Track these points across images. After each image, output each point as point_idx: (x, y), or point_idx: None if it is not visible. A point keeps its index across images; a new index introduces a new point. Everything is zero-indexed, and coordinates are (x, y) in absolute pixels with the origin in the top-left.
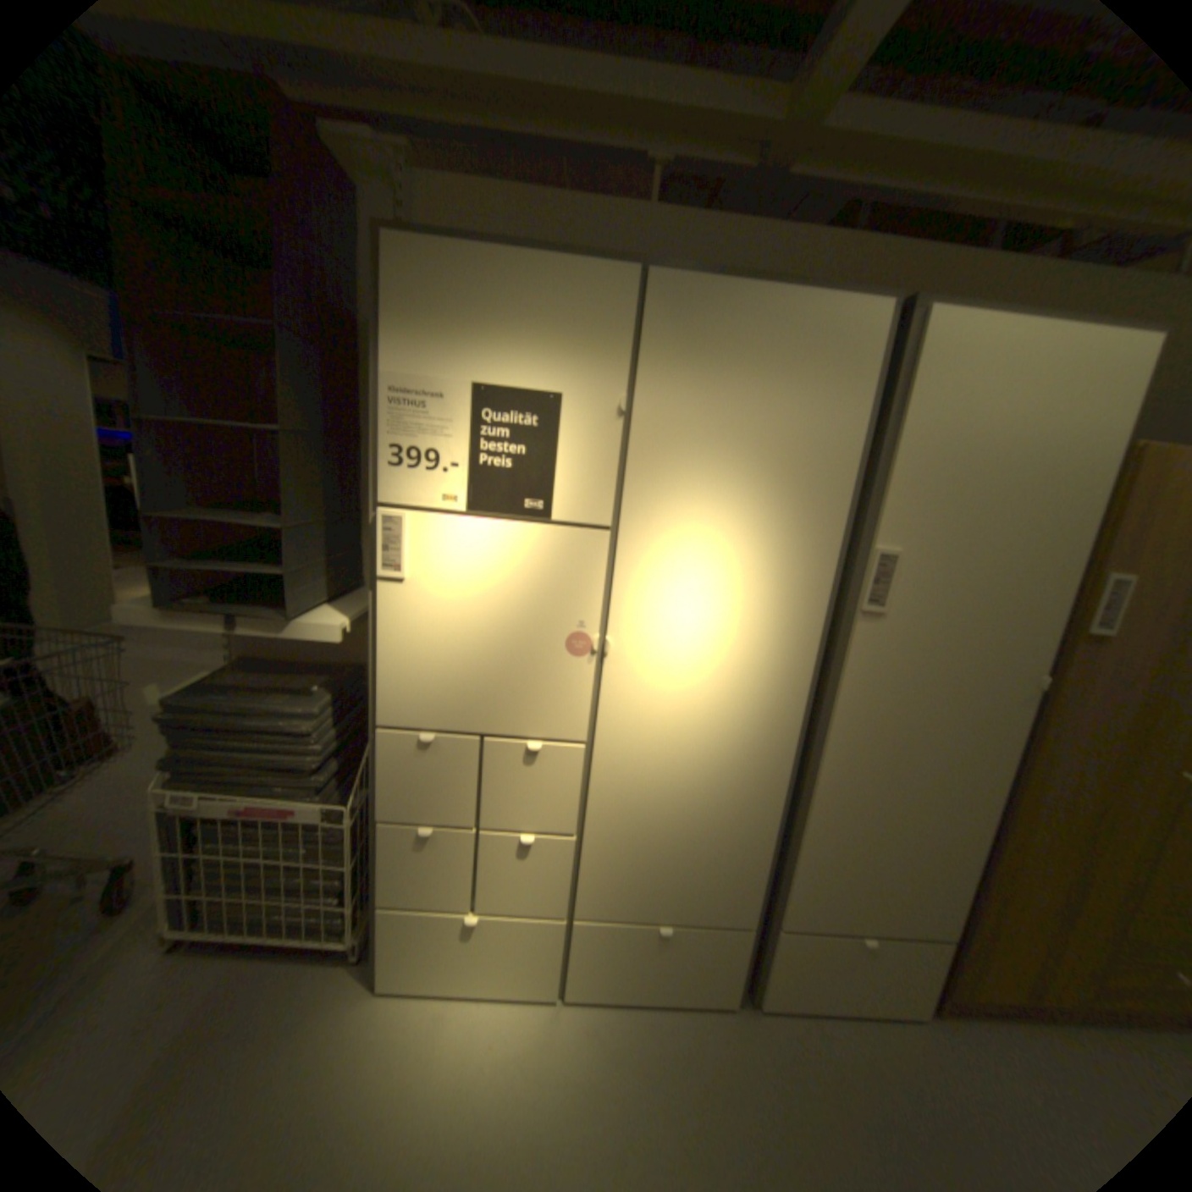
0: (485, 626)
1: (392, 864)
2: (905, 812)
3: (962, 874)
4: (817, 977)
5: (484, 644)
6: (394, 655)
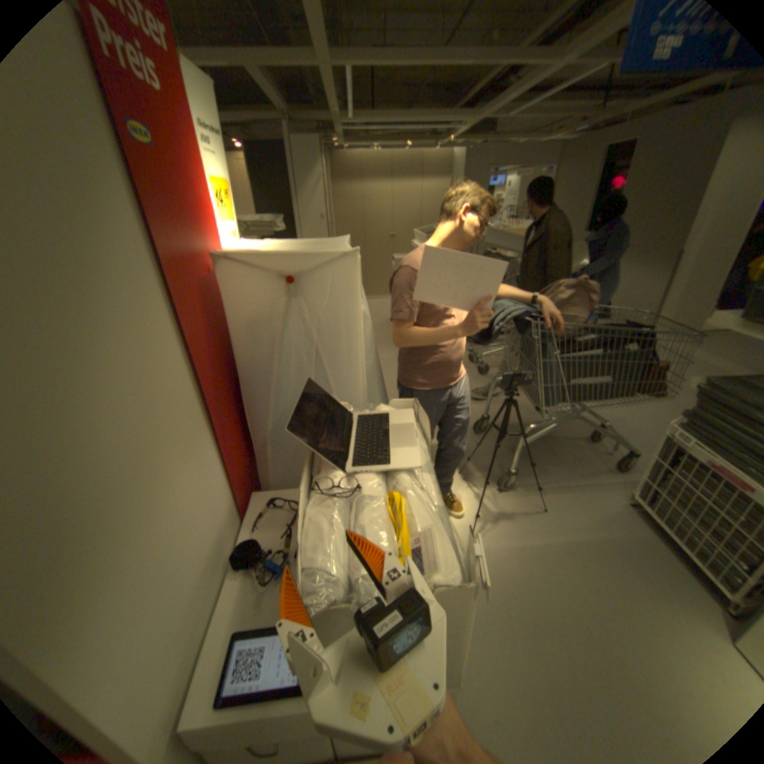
0: None
1: None
2: None
3: None
4: None
5: None
6: None
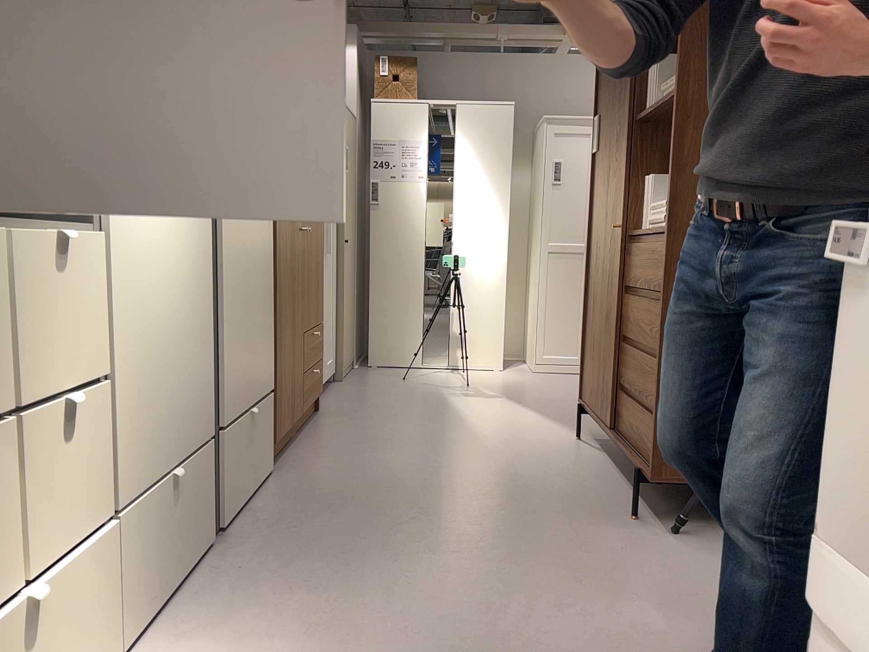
0: None
1: None
2: (248, 277)
3: (267, 326)
4: (237, 466)
5: None
6: None
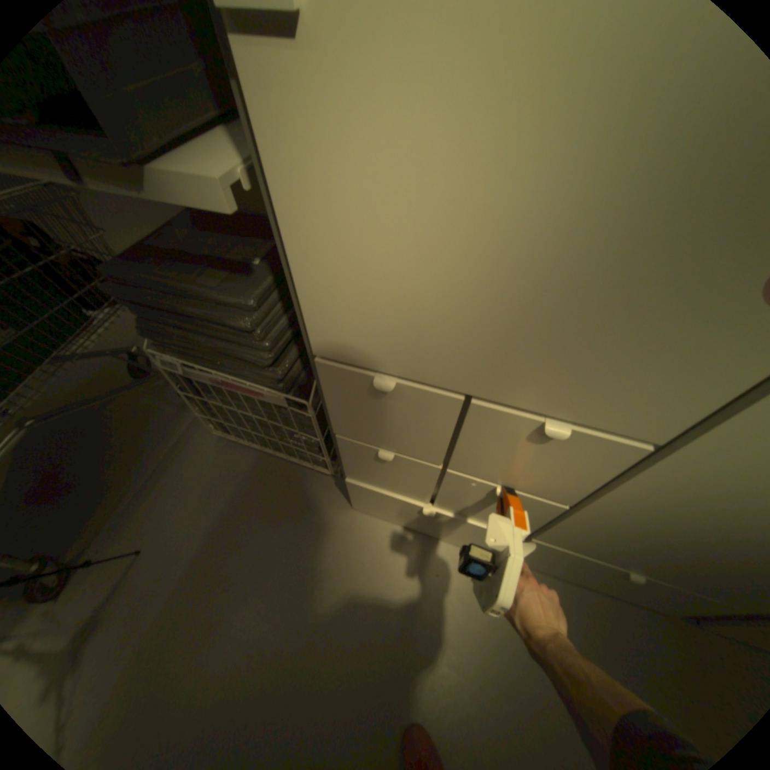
0: (528, 196)
1: (354, 461)
2: None
3: None
4: None
5: (511, 248)
6: (313, 253)
